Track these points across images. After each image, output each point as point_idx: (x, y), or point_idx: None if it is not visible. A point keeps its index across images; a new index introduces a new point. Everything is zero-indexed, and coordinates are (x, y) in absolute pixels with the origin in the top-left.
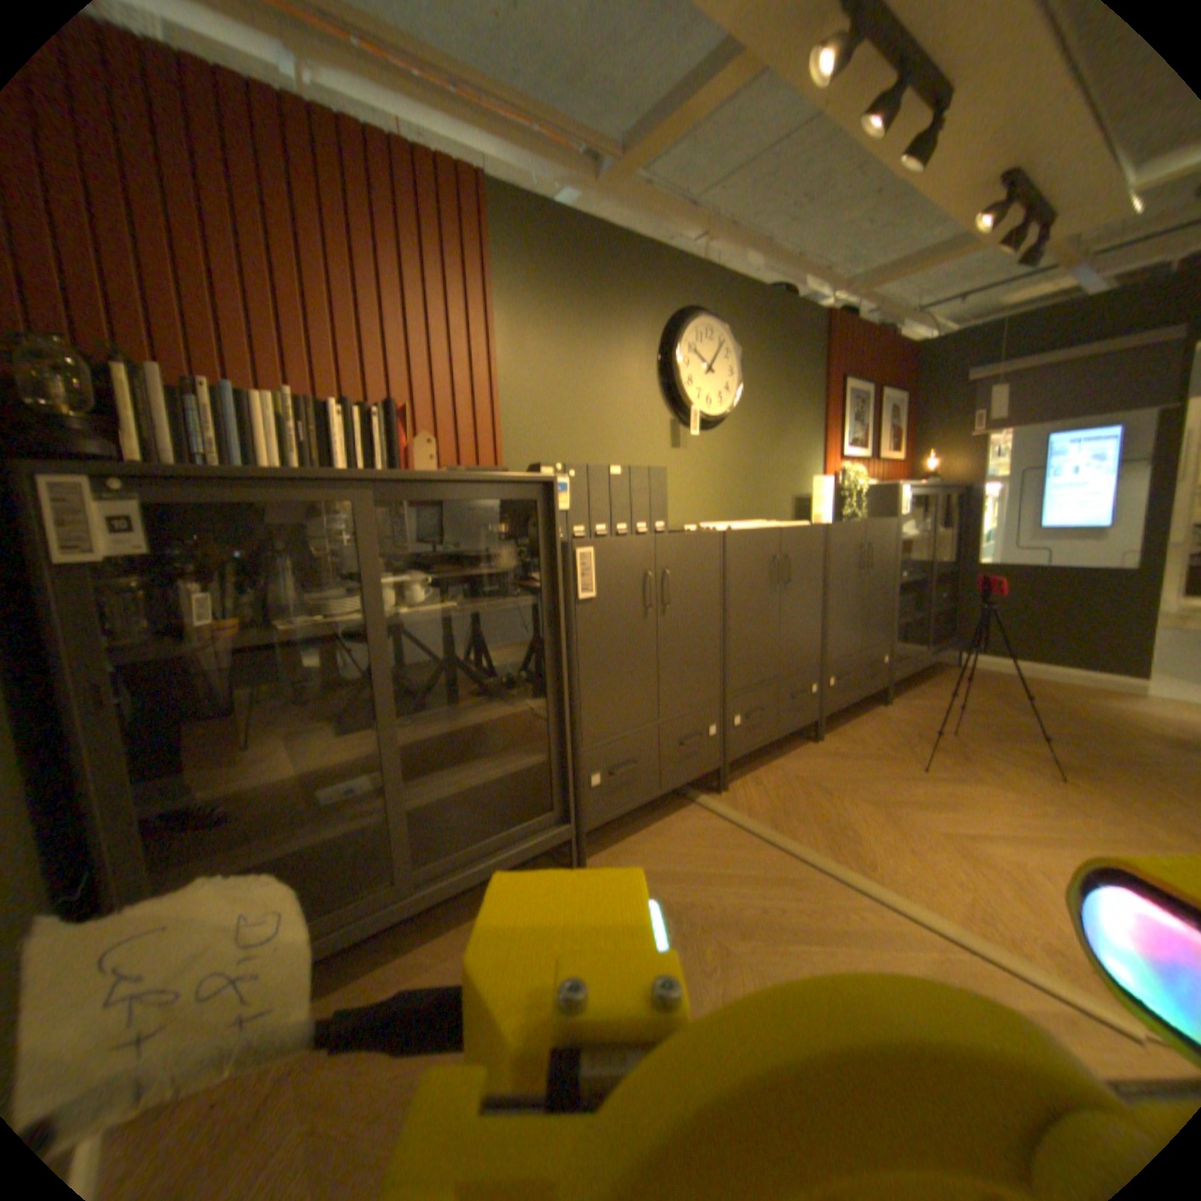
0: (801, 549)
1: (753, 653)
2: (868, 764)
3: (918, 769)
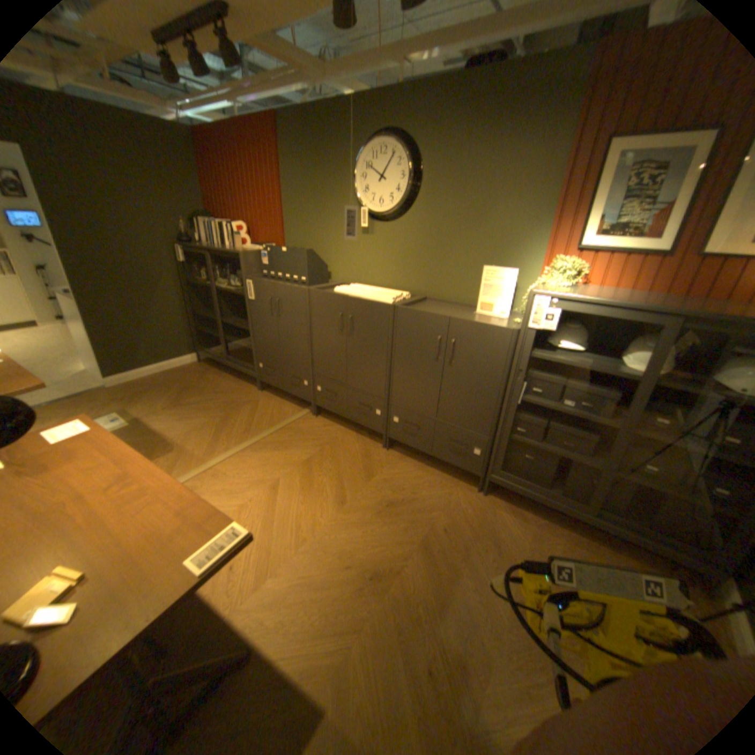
0: (364, 317)
1: (328, 362)
2: (358, 466)
3: (355, 486)
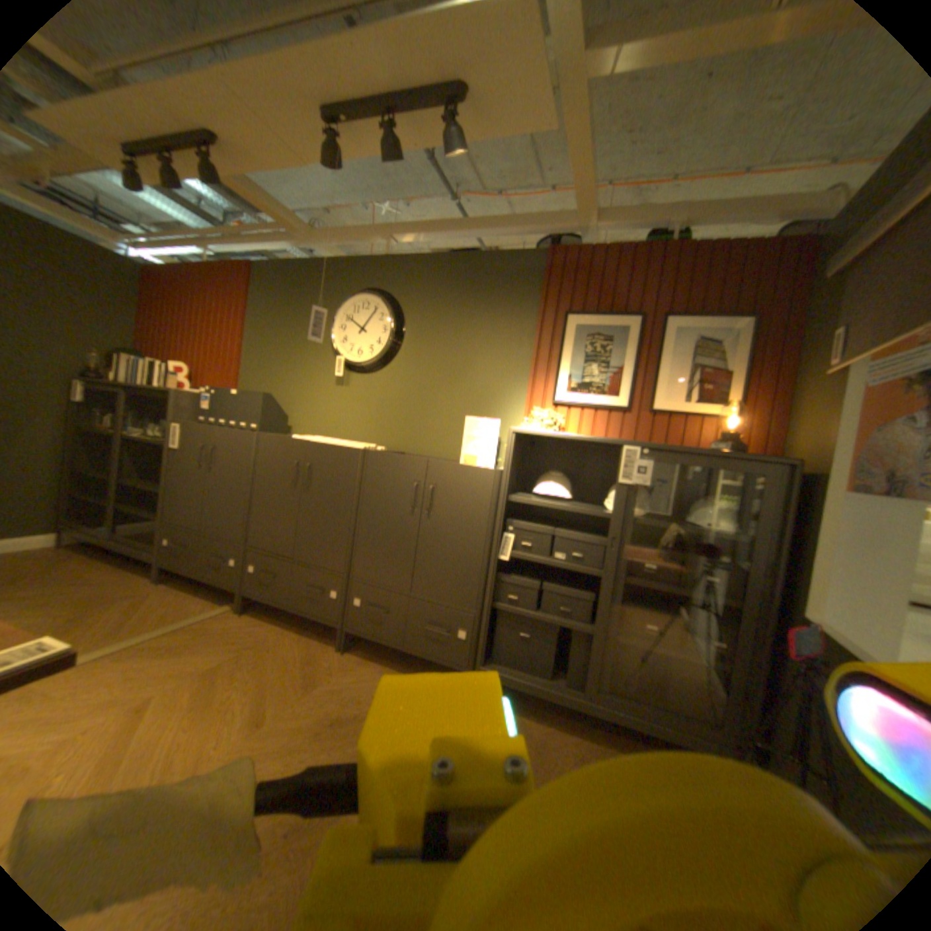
0: (328, 462)
1: (272, 526)
2: (295, 672)
3: (285, 698)
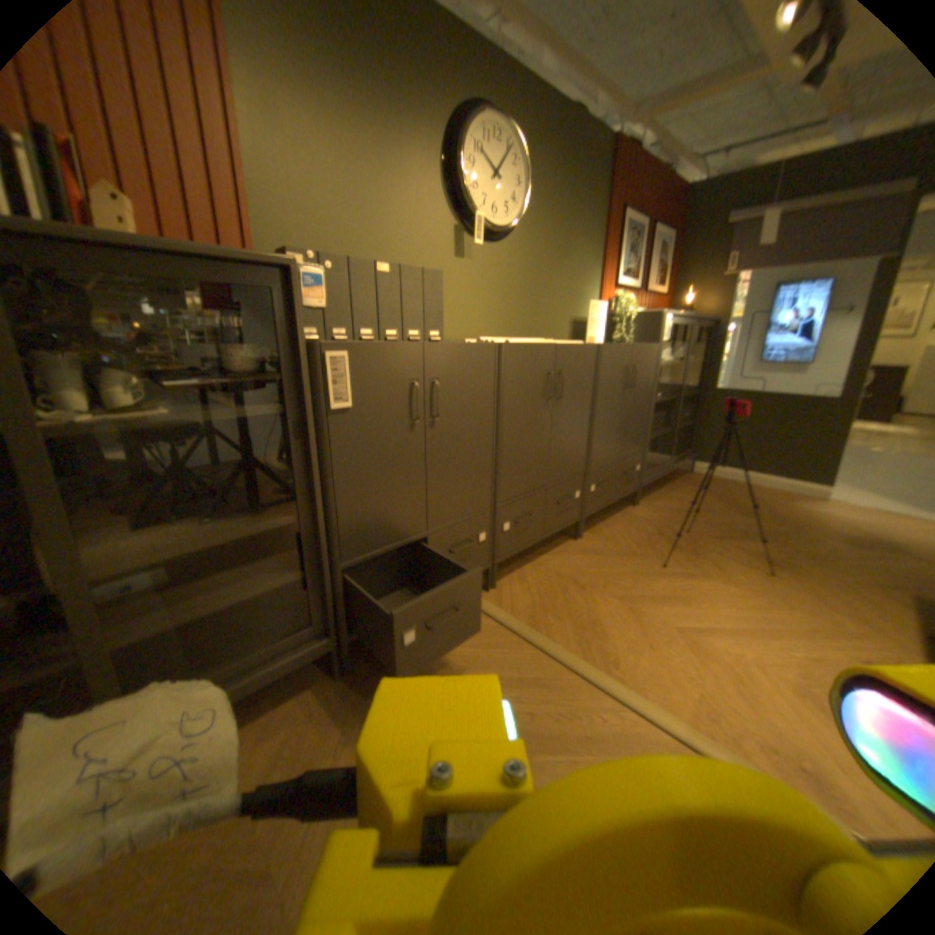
0: (573, 367)
1: (524, 464)
2: (617, 559)
3: (657, 564)
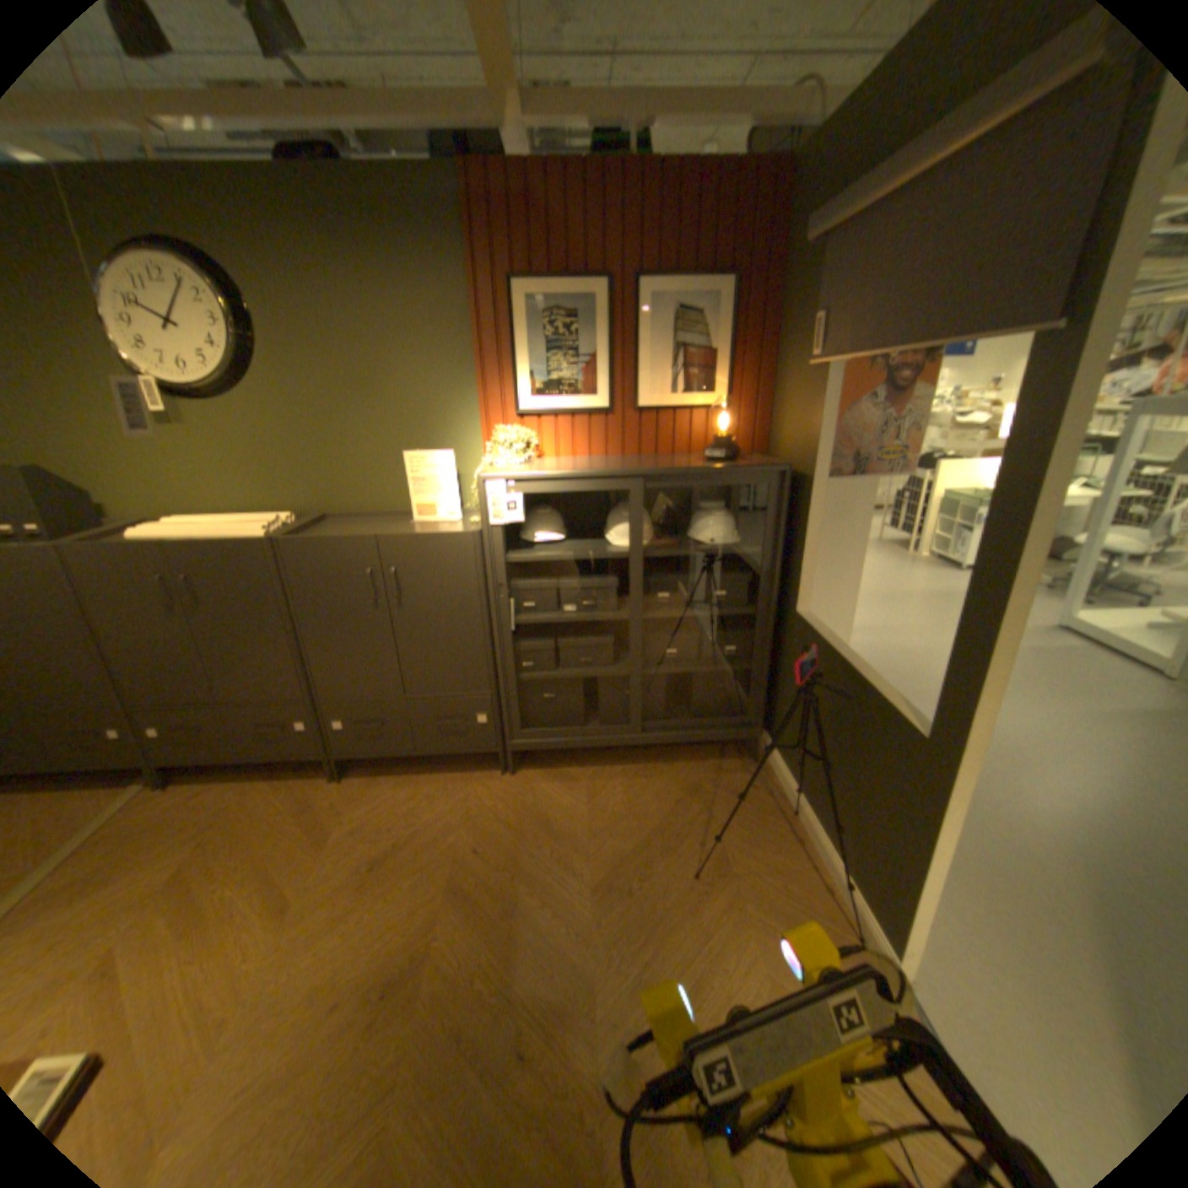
0: (215, 569)
1: (158, 674)
2: (292, 833)
3: (297, 869)
